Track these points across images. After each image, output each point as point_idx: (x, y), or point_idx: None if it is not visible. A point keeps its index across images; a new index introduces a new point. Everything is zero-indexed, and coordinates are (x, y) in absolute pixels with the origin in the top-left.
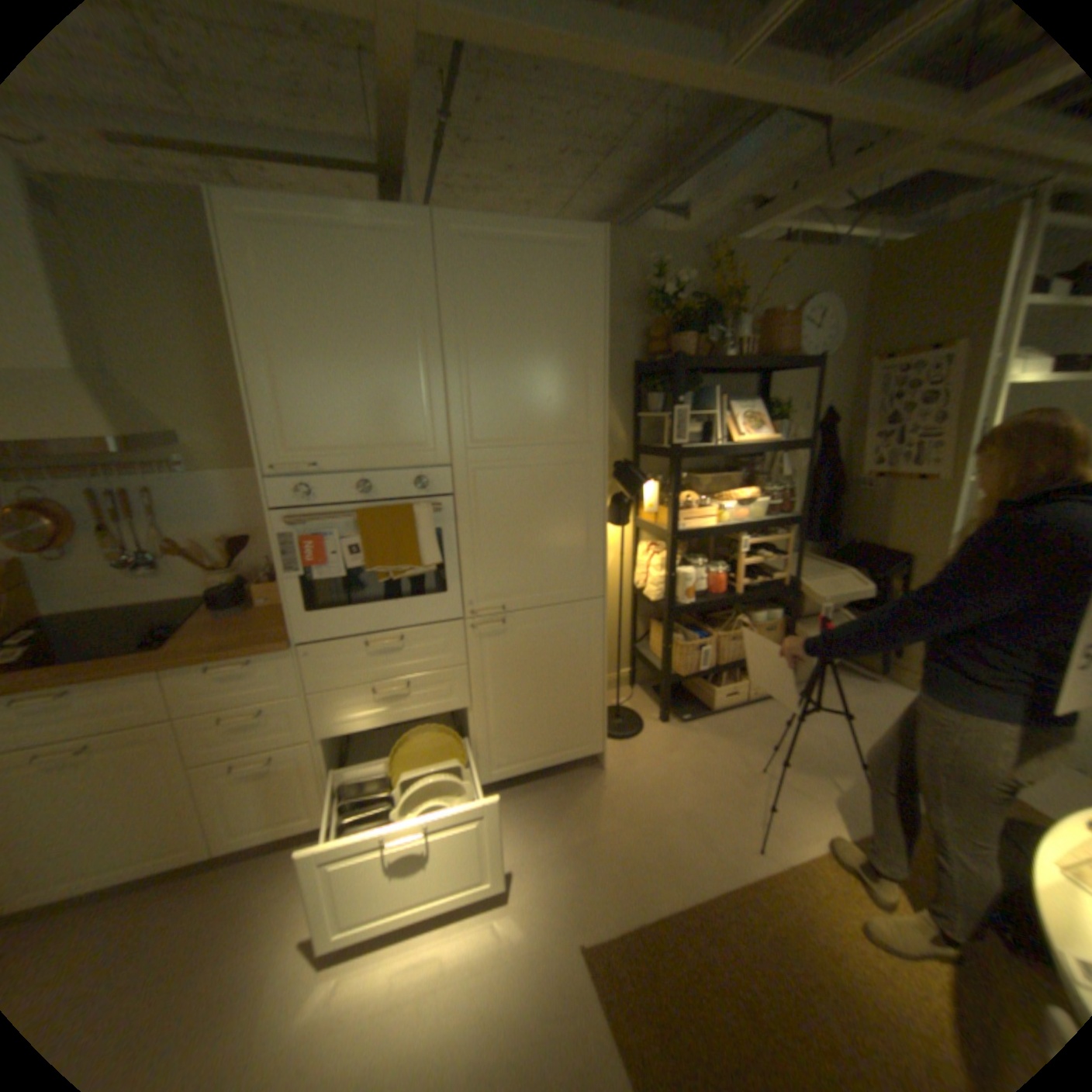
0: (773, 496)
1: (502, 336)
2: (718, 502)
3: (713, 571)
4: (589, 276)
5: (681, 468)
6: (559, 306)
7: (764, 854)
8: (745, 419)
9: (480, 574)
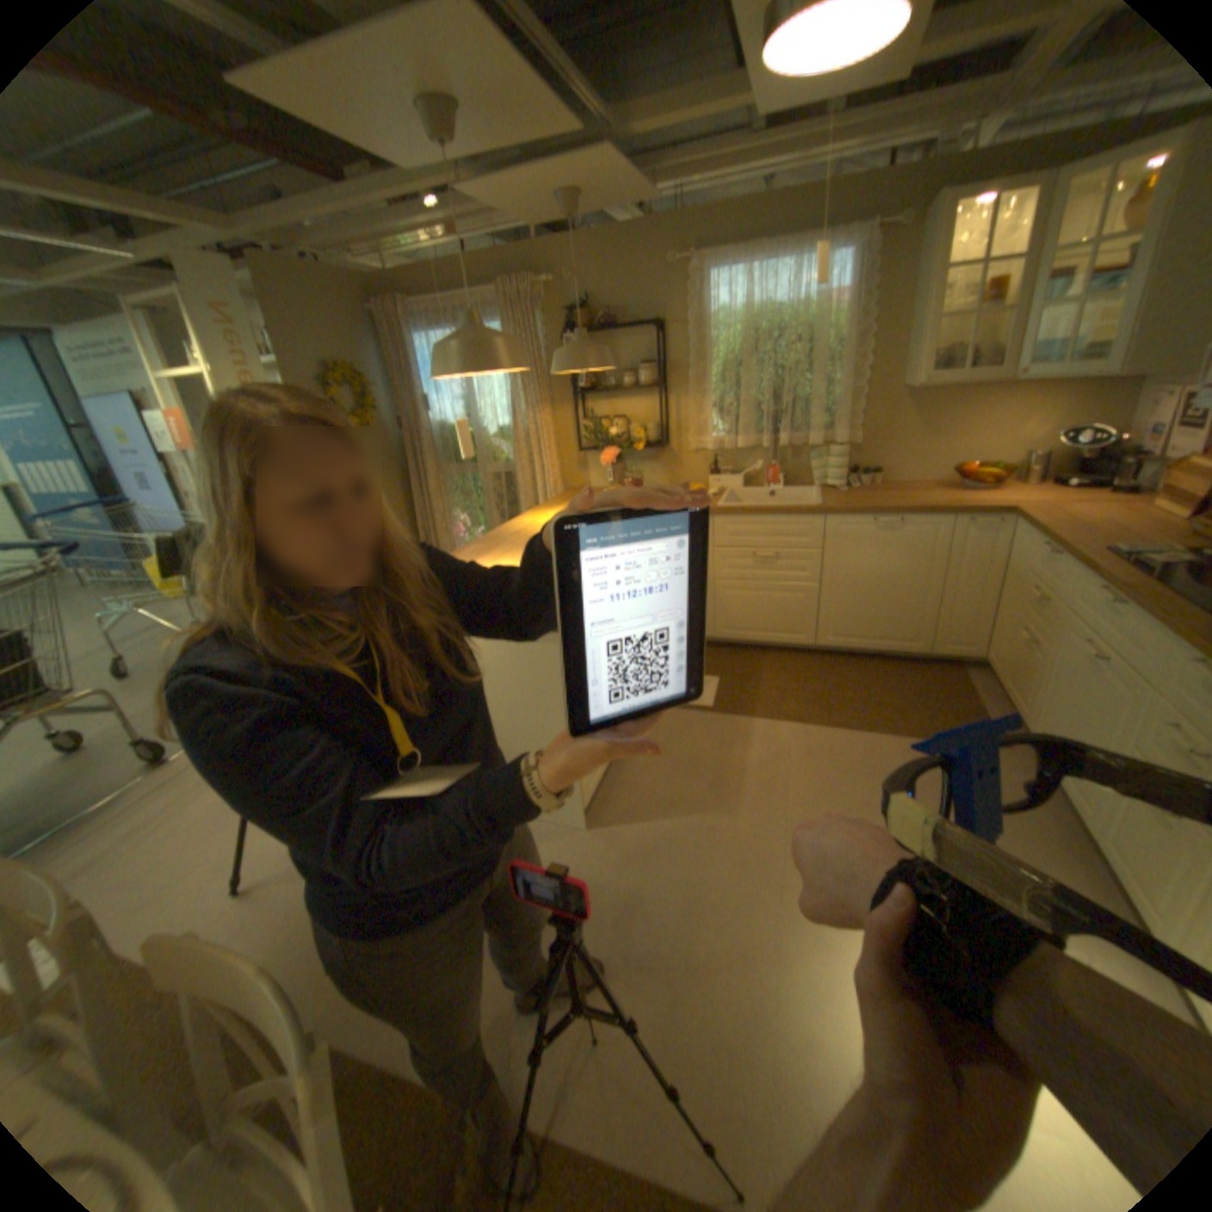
0: None
1: None
2: None
3: None
4: None
5: None
6: None
7: None
8: None
9: None
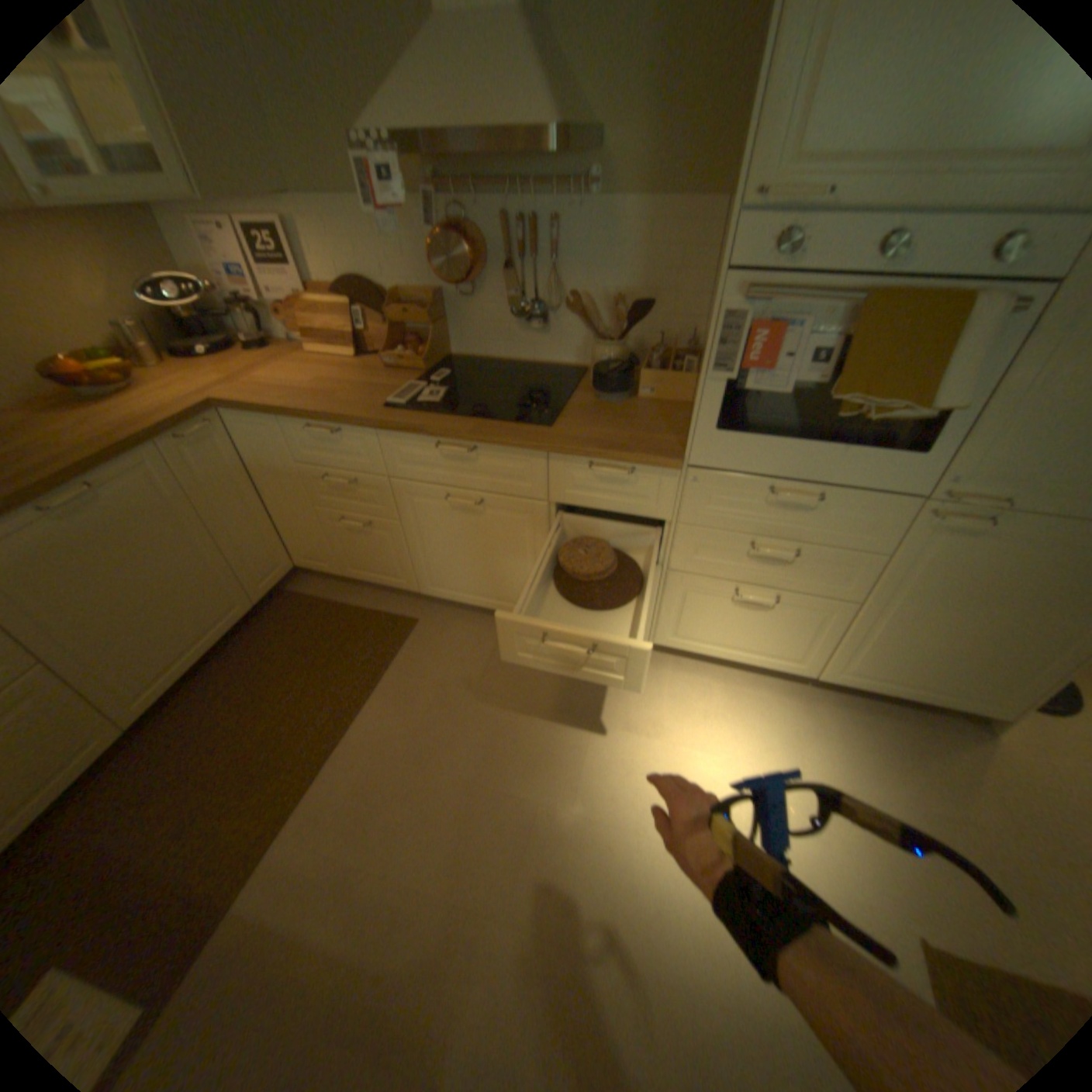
0: None
1: None
2: None
3: None
4: None
5: None
6: None
7: None
8: None
9: (1005, 438)
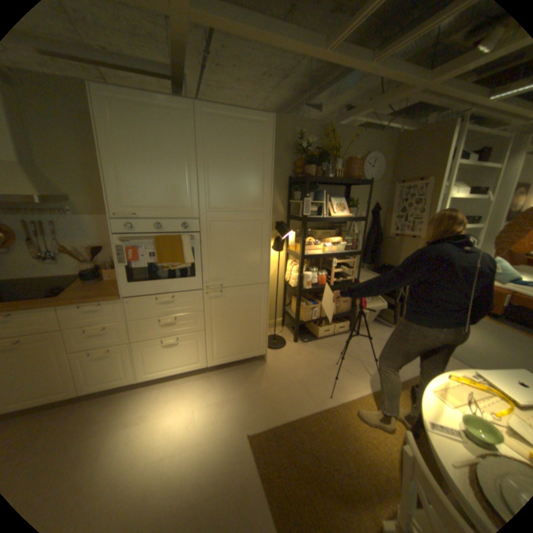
0: (347, 242)
1: (224, 161)
2: (323, 243)
3: (319, 274)
4: (265, 137)
5: (305, 226)
6: (250, 149)
7: (331, 398)
8: (336, 206)
9: (210, 269)
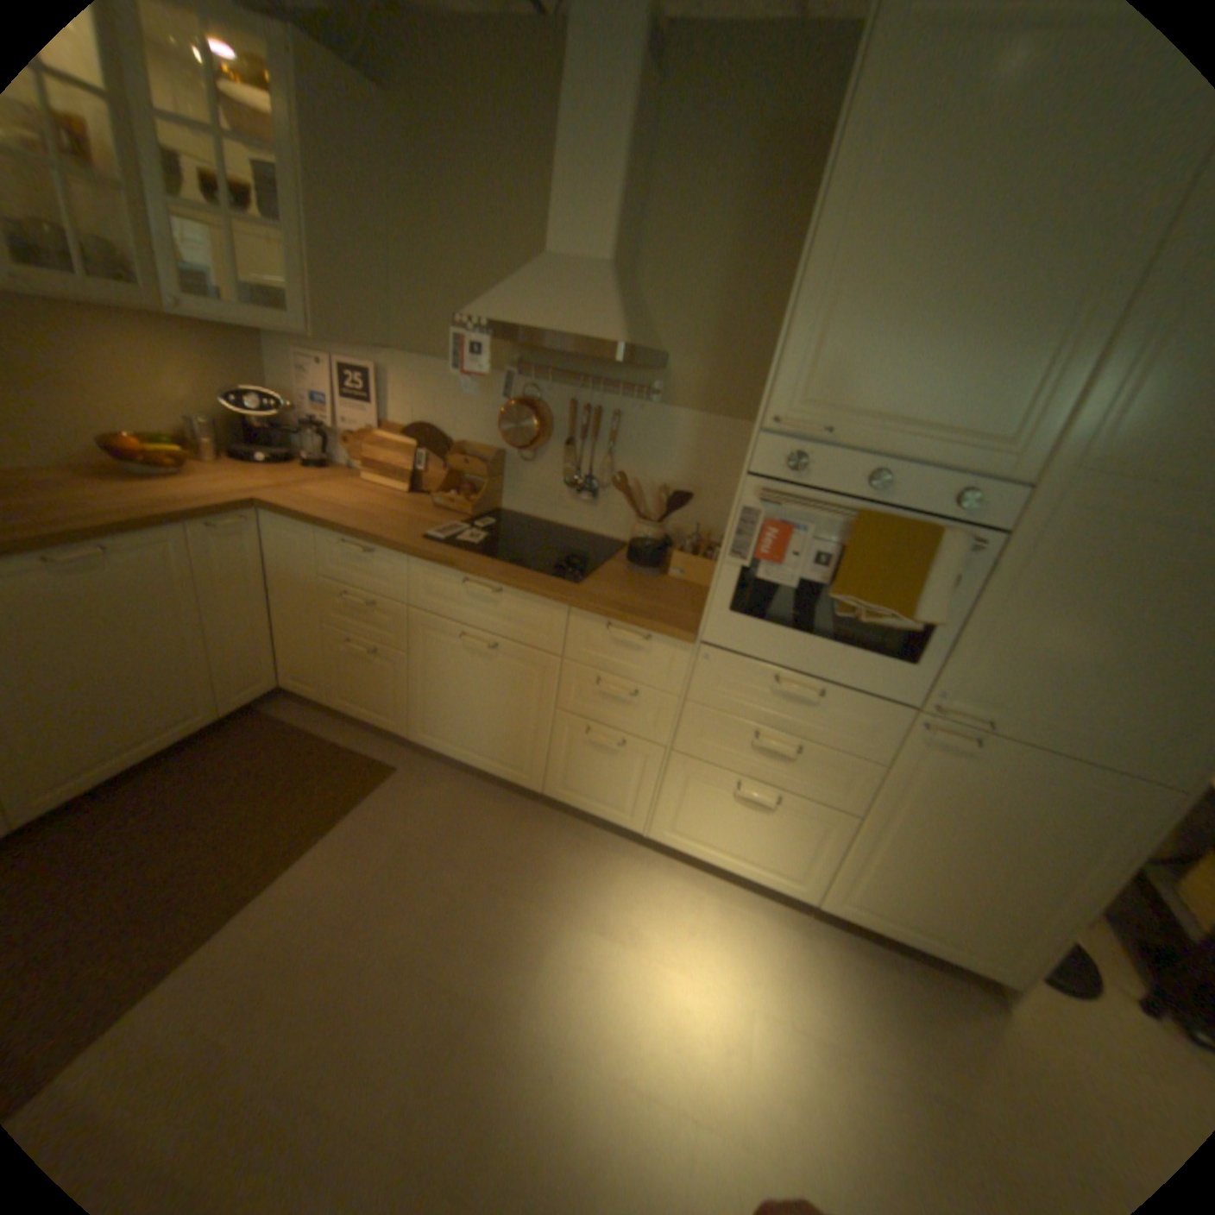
0: None
1: None
2: None
3: None
4: None
5: None
6: None
7: None
8: None
9: (982, 662)
